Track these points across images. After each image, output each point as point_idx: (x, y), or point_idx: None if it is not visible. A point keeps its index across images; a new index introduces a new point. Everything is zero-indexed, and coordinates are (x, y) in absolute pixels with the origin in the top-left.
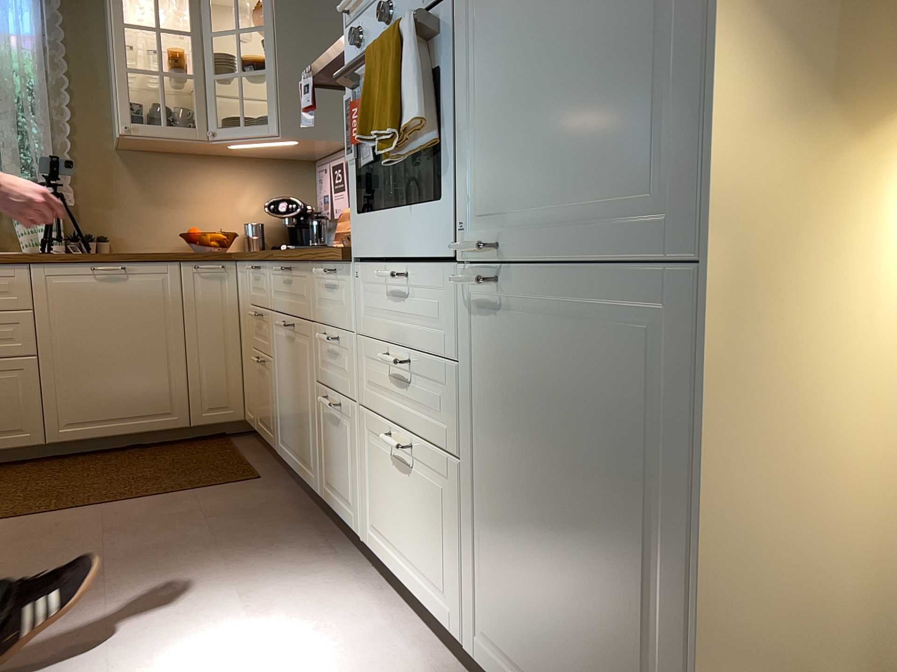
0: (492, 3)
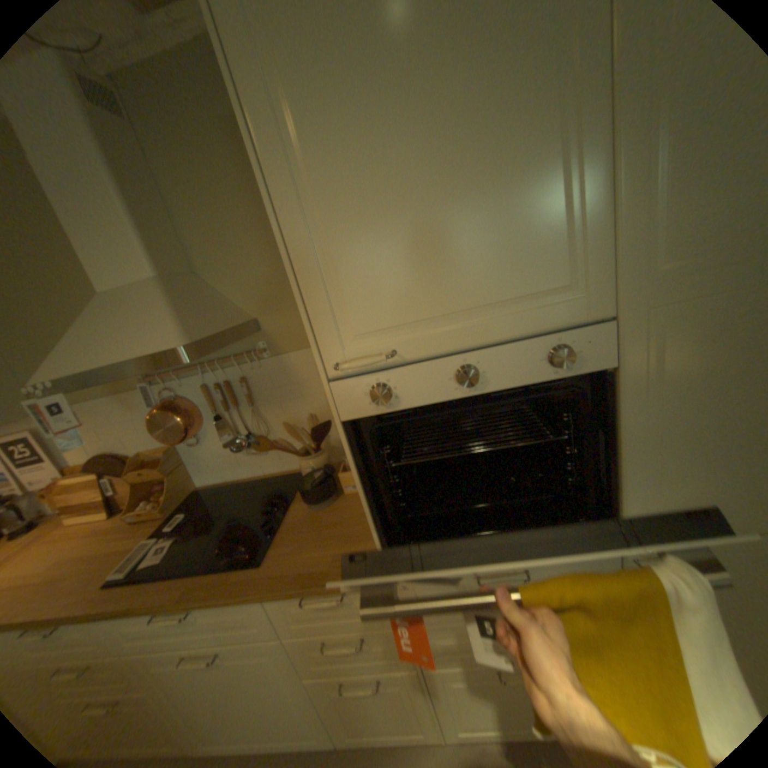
0: (685, 384)
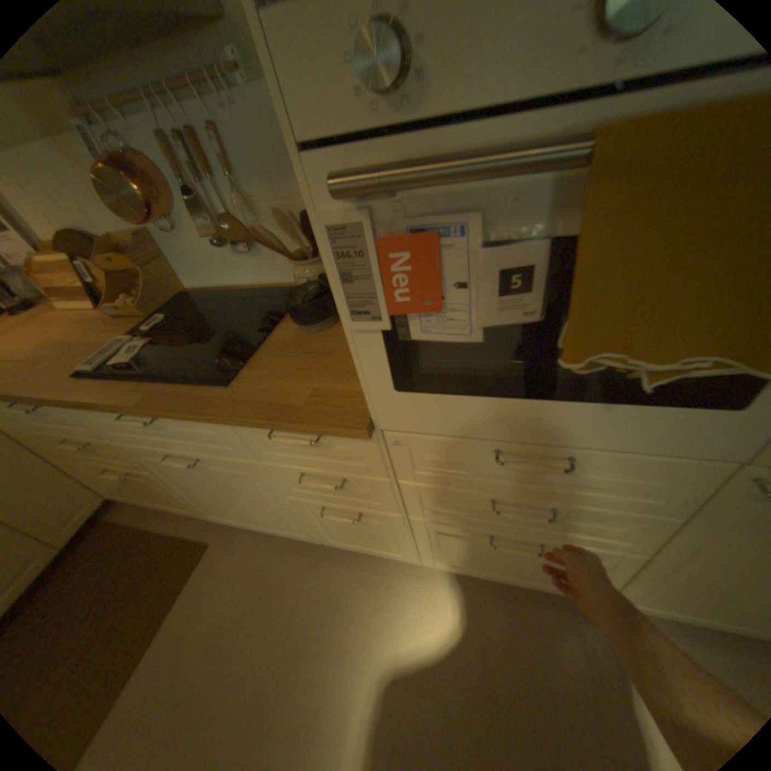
0: None
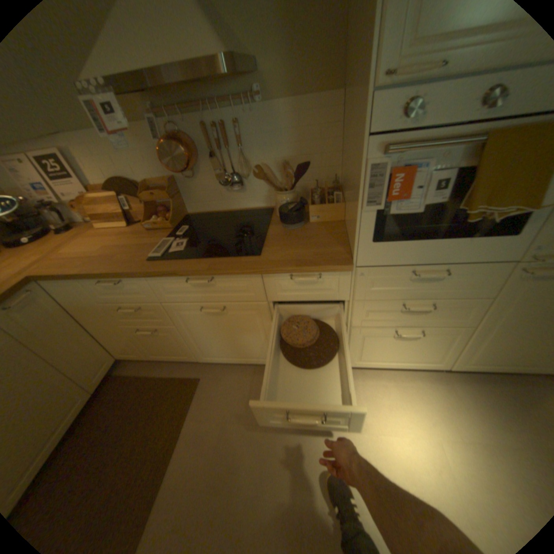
0: None
